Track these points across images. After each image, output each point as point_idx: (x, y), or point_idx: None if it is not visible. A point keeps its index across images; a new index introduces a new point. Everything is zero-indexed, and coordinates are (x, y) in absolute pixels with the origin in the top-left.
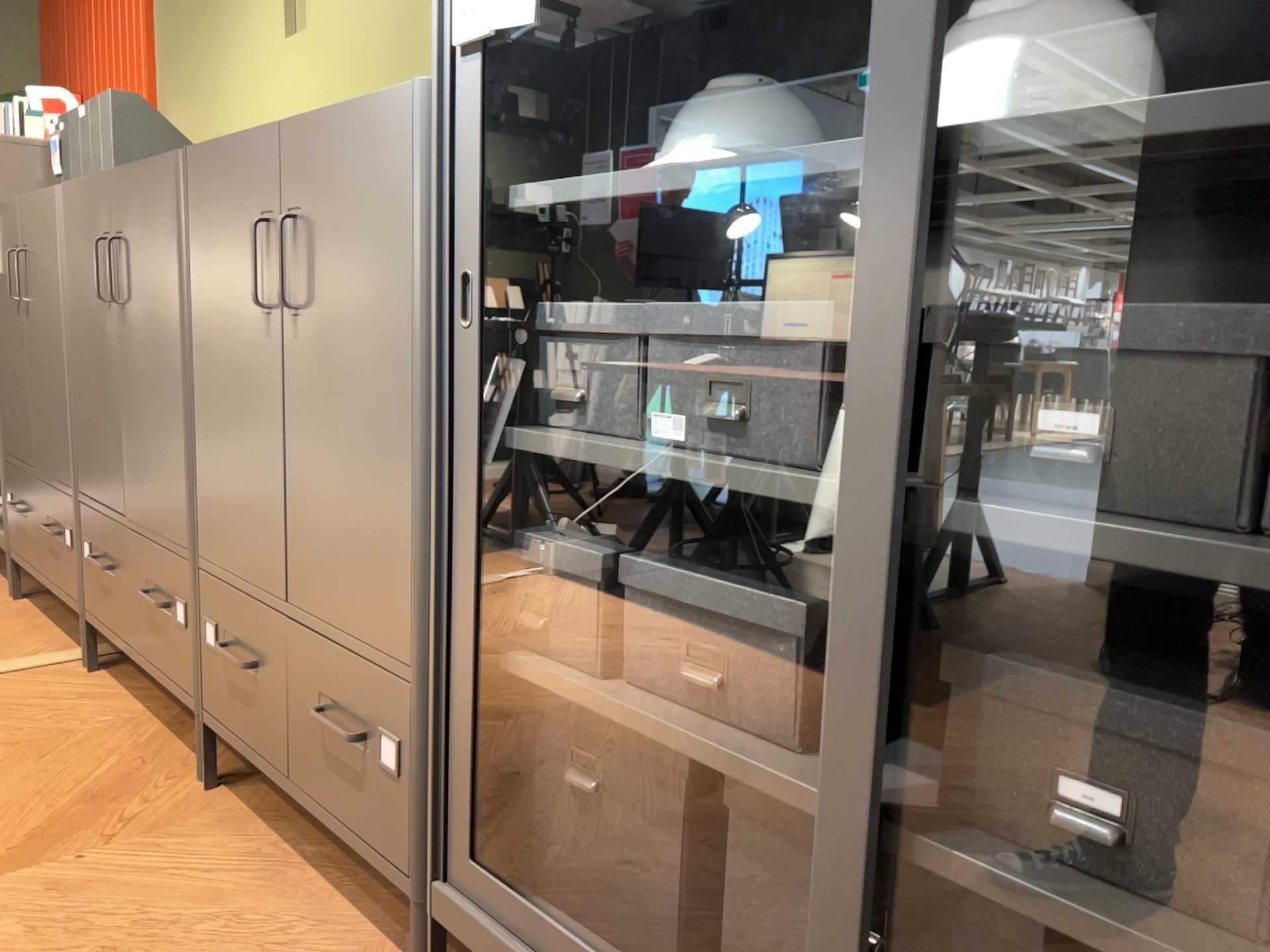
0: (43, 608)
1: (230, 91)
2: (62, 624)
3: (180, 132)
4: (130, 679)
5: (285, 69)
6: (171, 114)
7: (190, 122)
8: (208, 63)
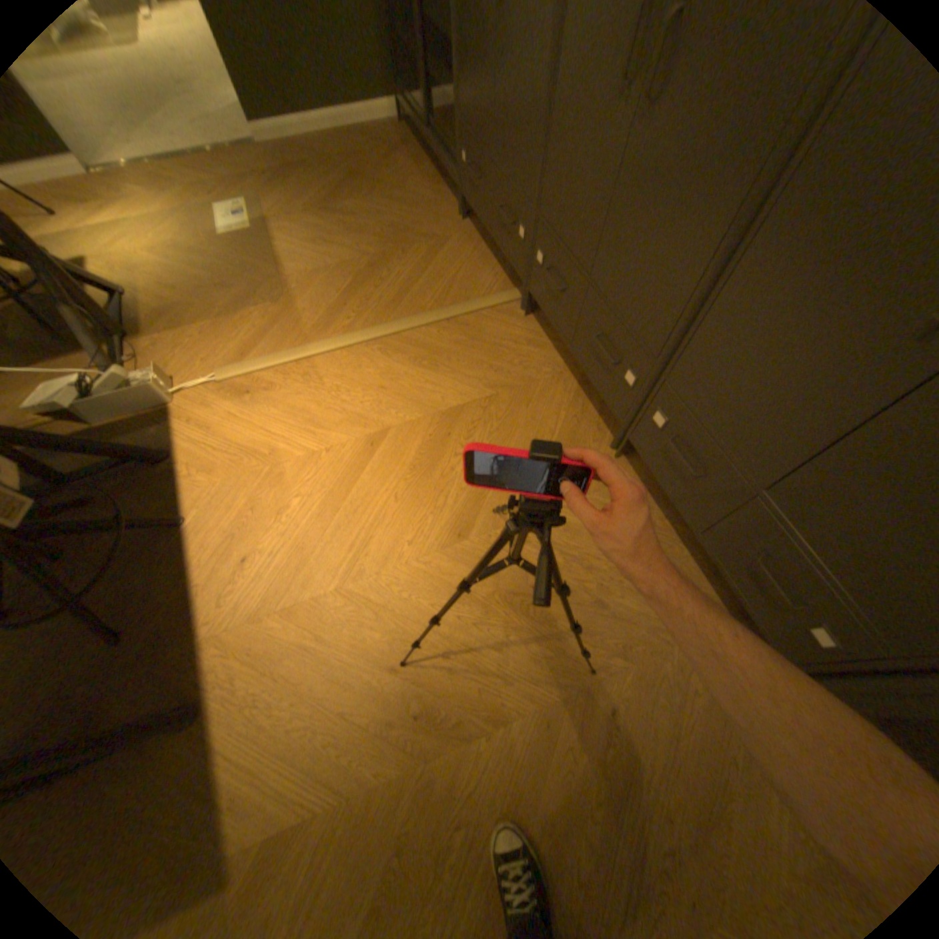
0: (481, 232)
1: None
2: (496, 254)
3: None
4: (550, 327)
5: None
6: None
7: None
8: None
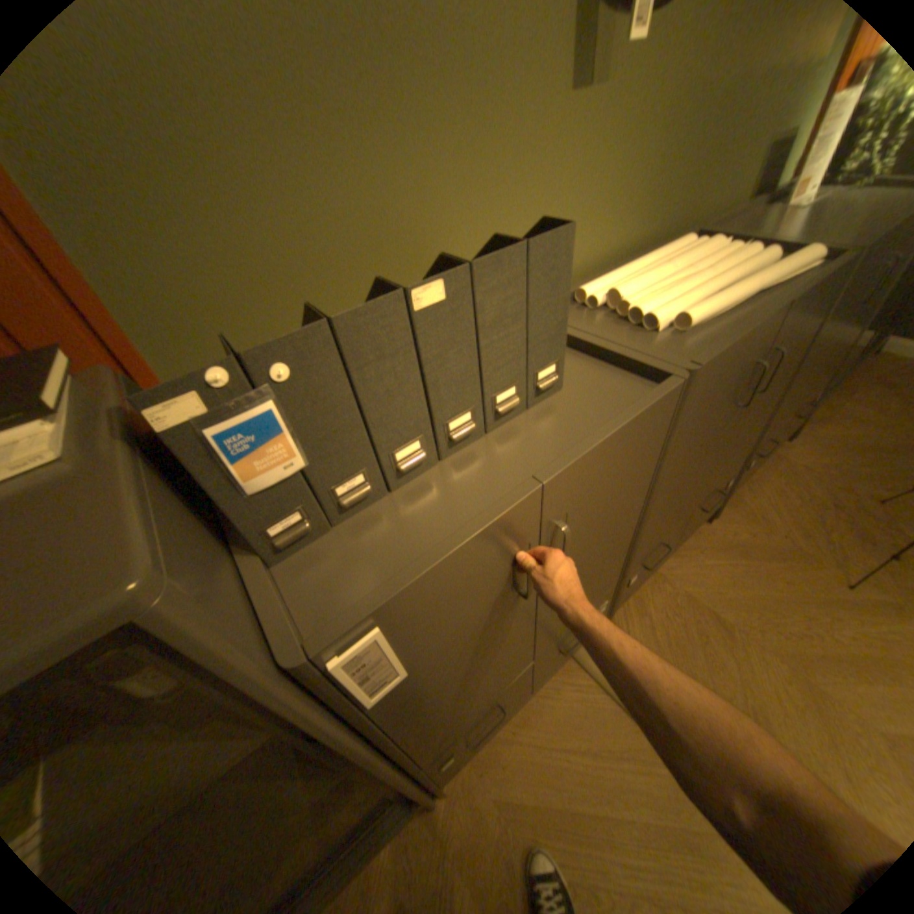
0: None
1: (435, 164)
2: None
3: (245, 264)
4: None
5: (568, 130)
6: (166, 232)
7: (285, 237)
8: (343, 104)
